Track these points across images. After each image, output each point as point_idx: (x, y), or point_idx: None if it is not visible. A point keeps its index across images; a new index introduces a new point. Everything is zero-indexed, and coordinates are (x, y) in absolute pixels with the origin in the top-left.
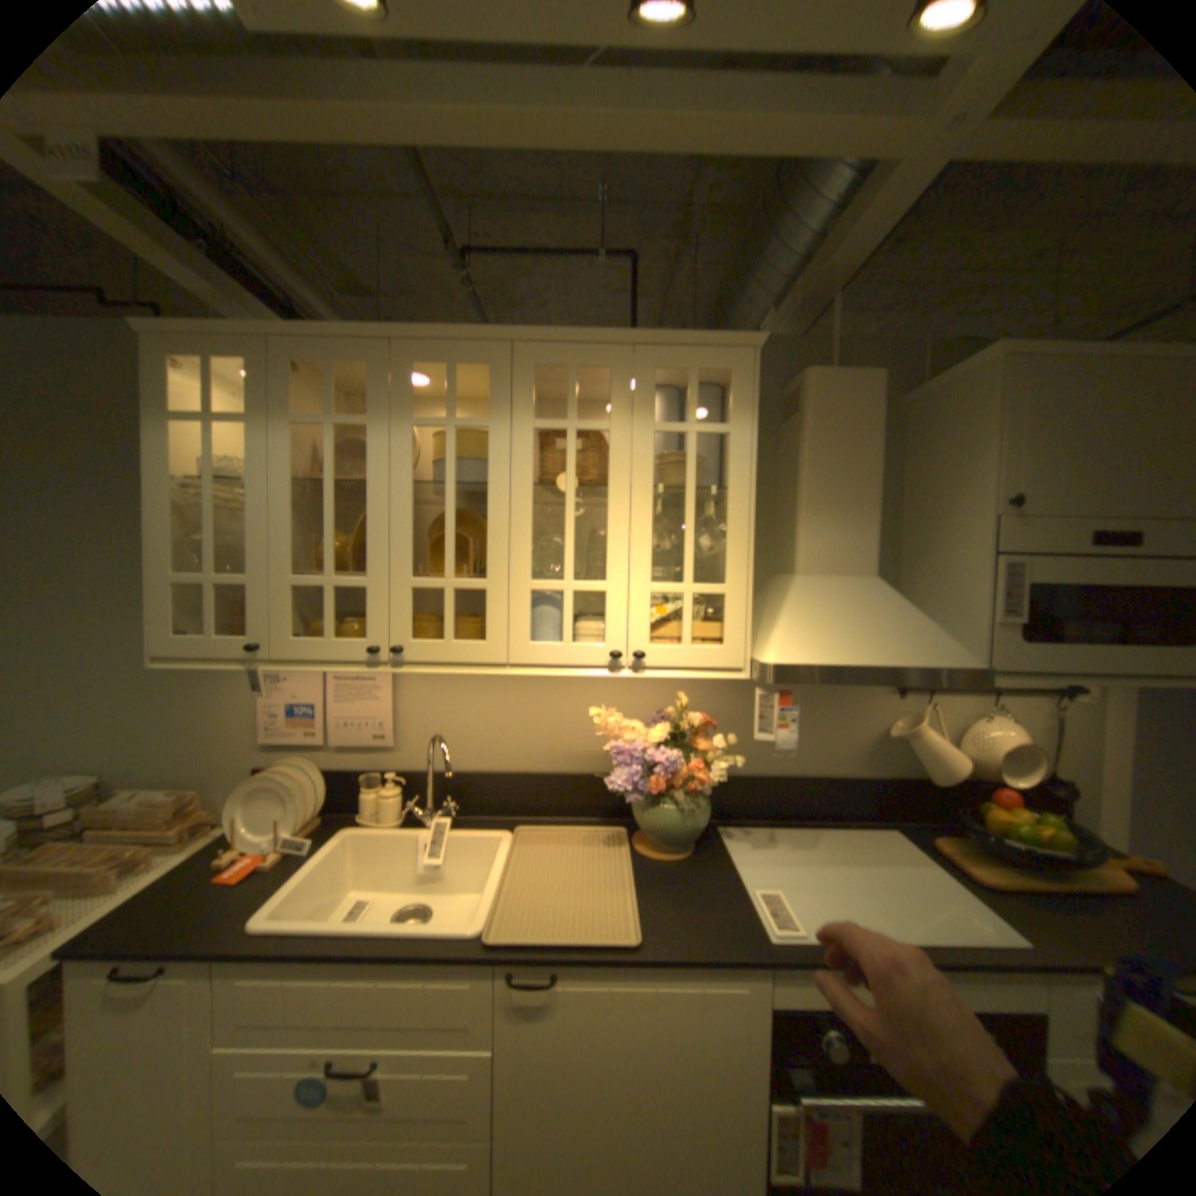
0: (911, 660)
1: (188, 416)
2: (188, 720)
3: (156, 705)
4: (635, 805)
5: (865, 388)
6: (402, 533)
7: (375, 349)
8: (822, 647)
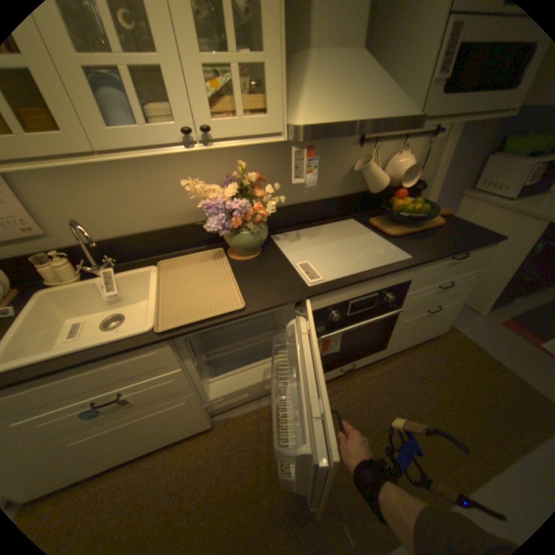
0: (385, 112)
1: None
2: None
3: None
4: (226, 236)
5: None
6: None
7: None
8: (334, 108)
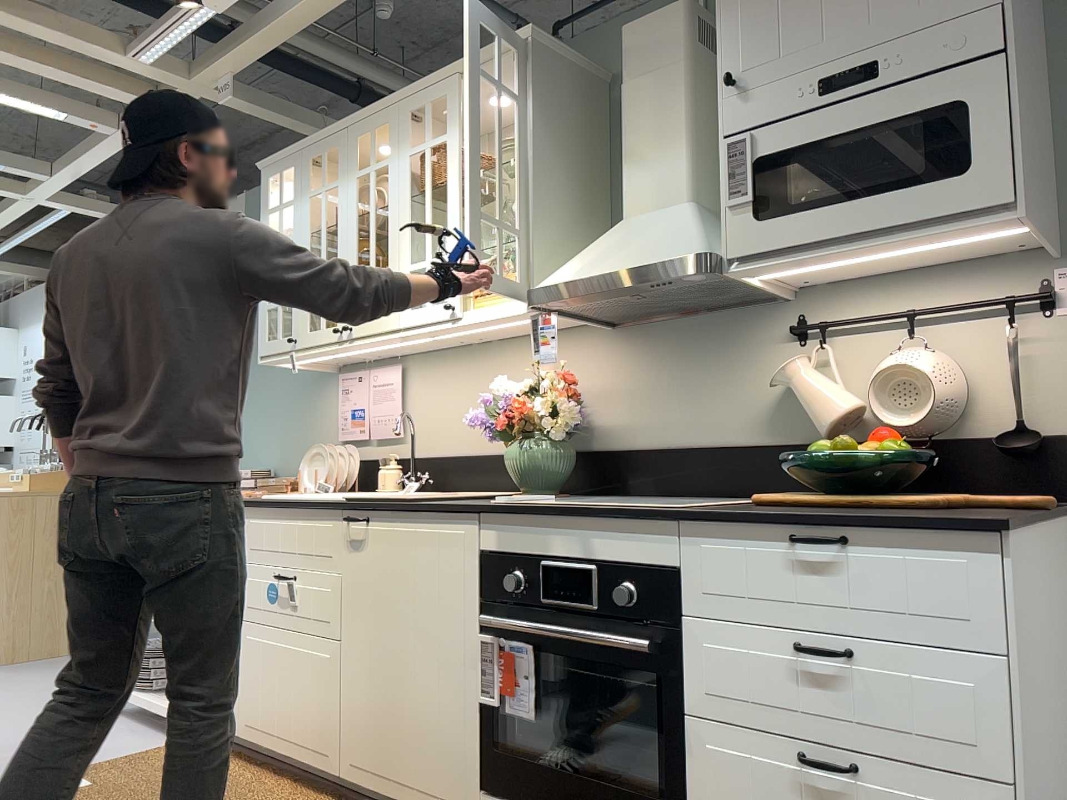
0: (640, 261)
1: (275, 209)
2: (310, 428)
3: (298, 419)
4: (505, 452)
5: (664, 26)
6: (351, 250)
7: (341, 137)
8: (580, 268)
